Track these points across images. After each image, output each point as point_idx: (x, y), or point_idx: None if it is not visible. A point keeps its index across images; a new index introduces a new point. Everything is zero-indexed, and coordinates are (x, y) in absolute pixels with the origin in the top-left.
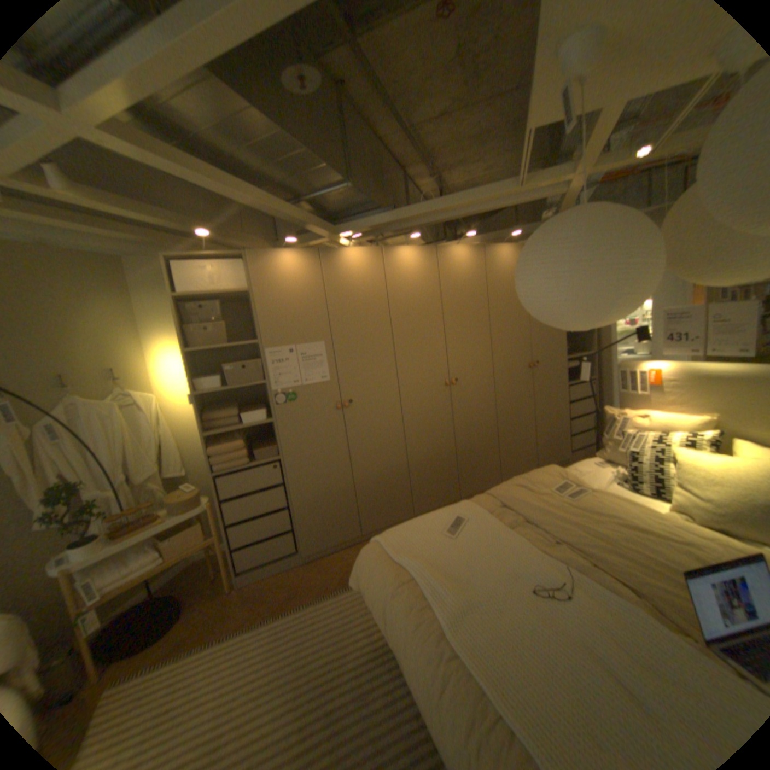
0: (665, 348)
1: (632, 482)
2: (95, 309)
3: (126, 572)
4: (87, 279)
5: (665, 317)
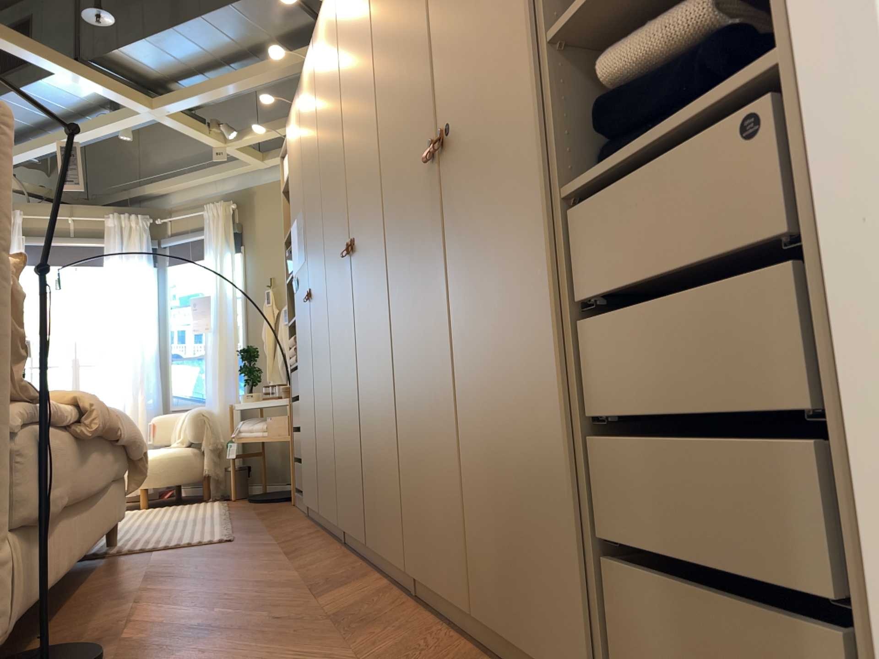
0: None
1: None
2: None
3: (257, 425)
4: None
5: None
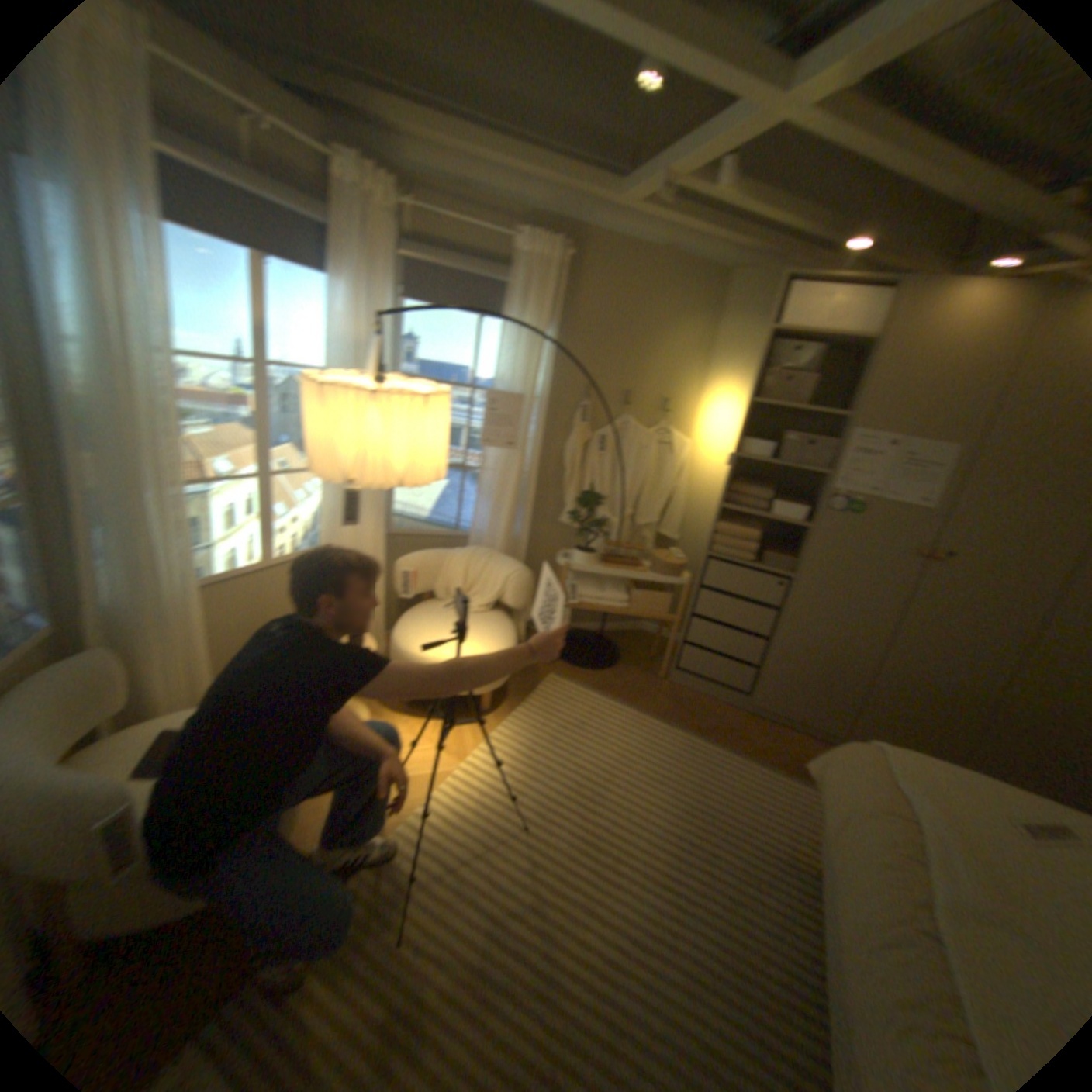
0: None
1: None
2: (685, 329)
3: (603, 596)
4: (693, 293)
5: None
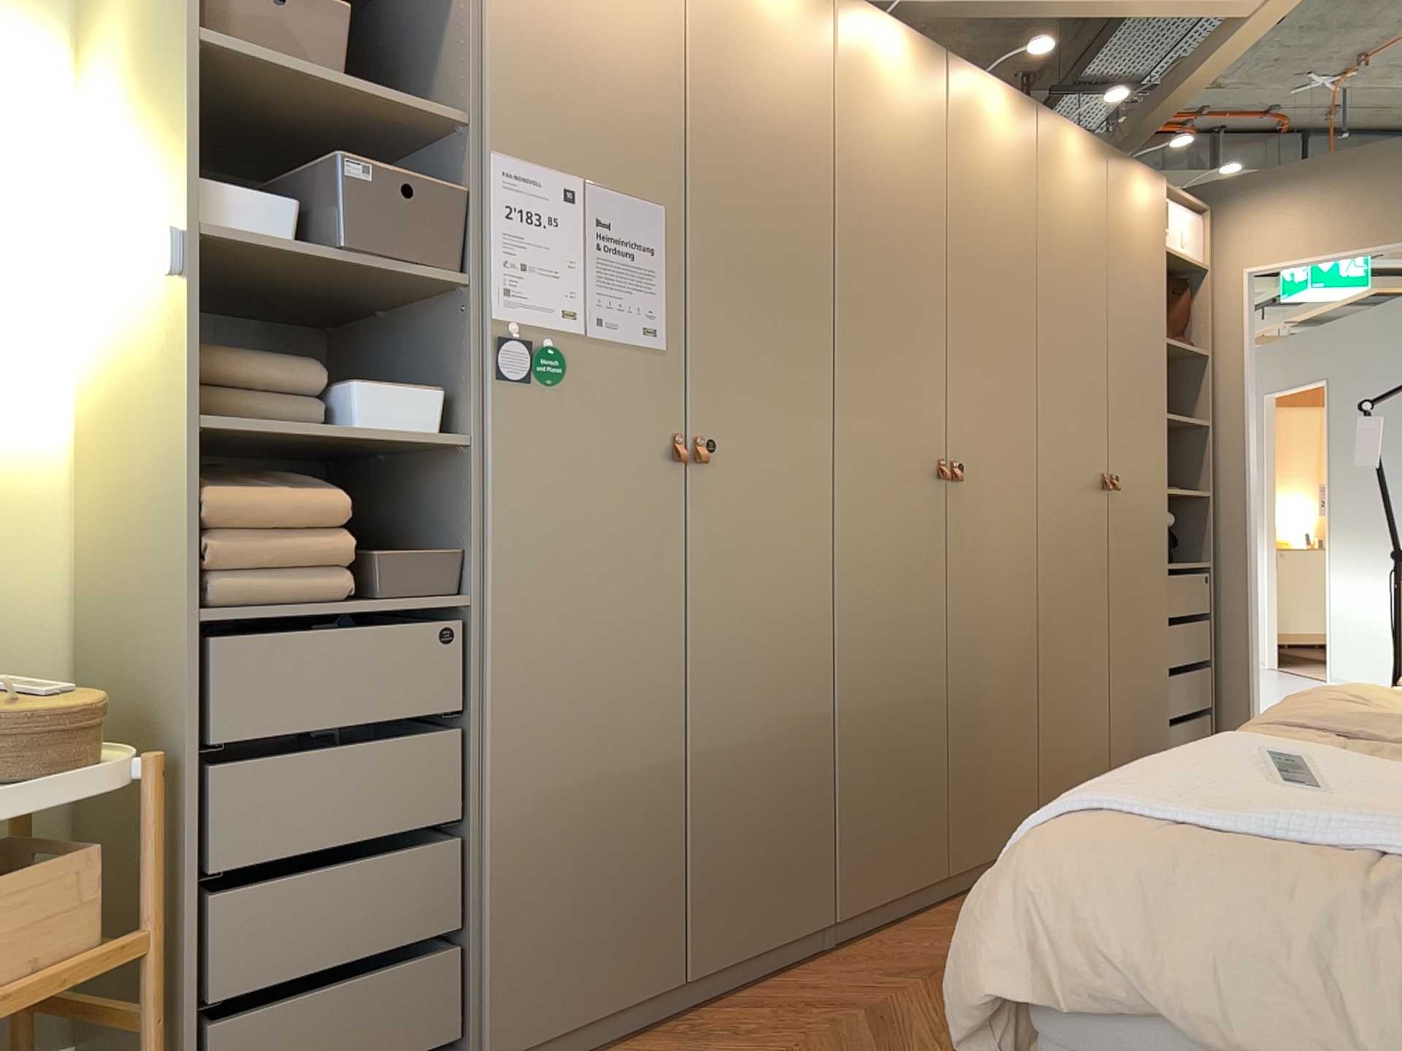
0: None
1: None
2: None
3: None
4: None
5: None
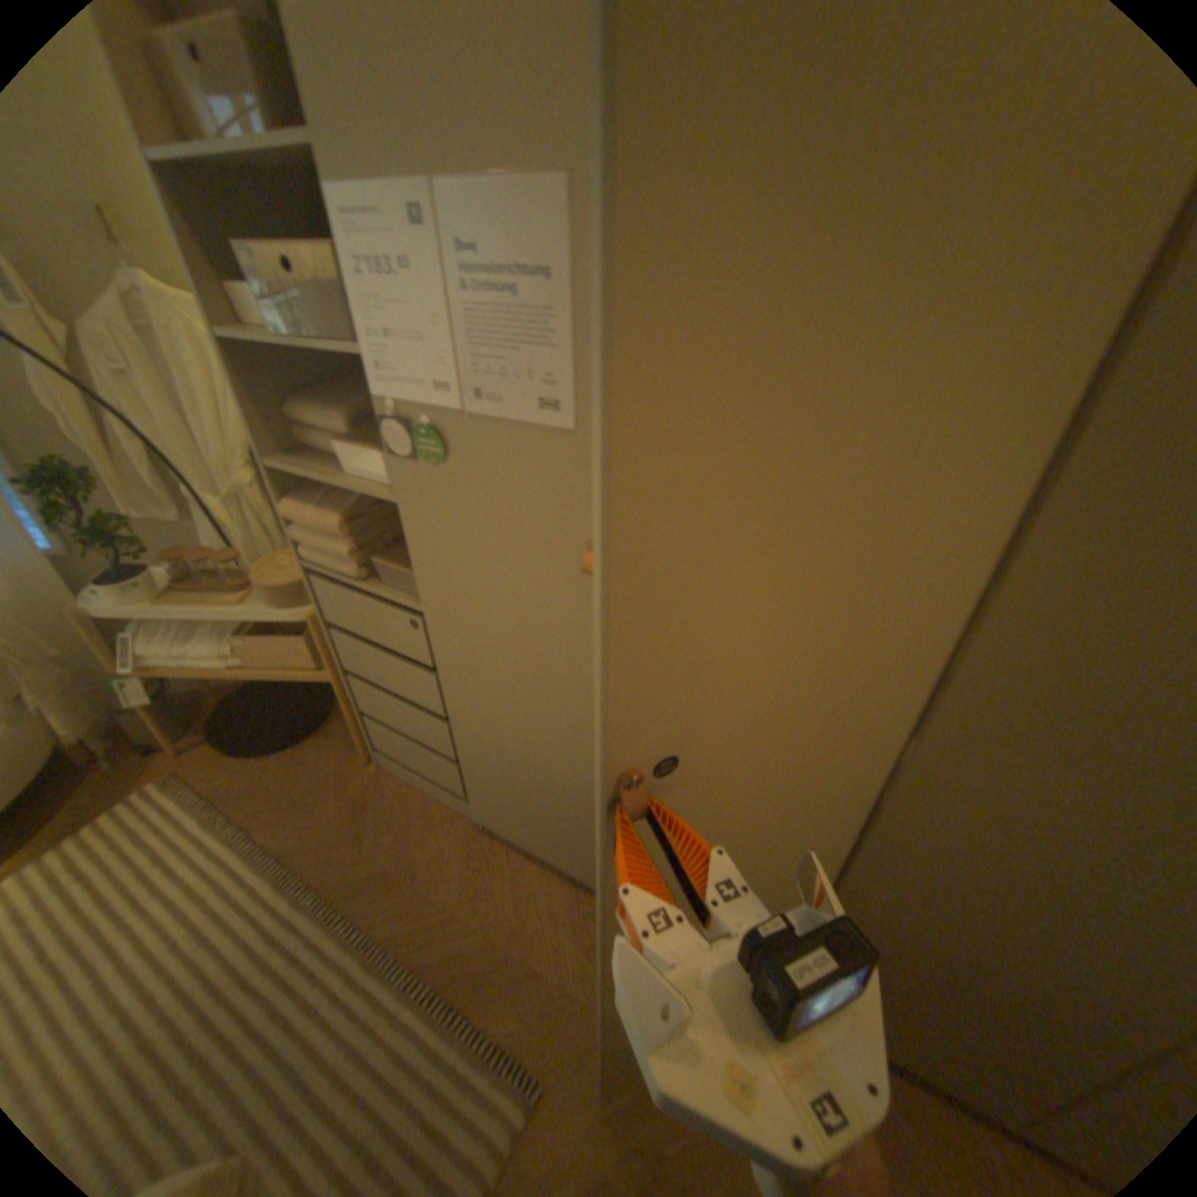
0: None
1: None
2: None
3: (181, 653)
4: None
5: None
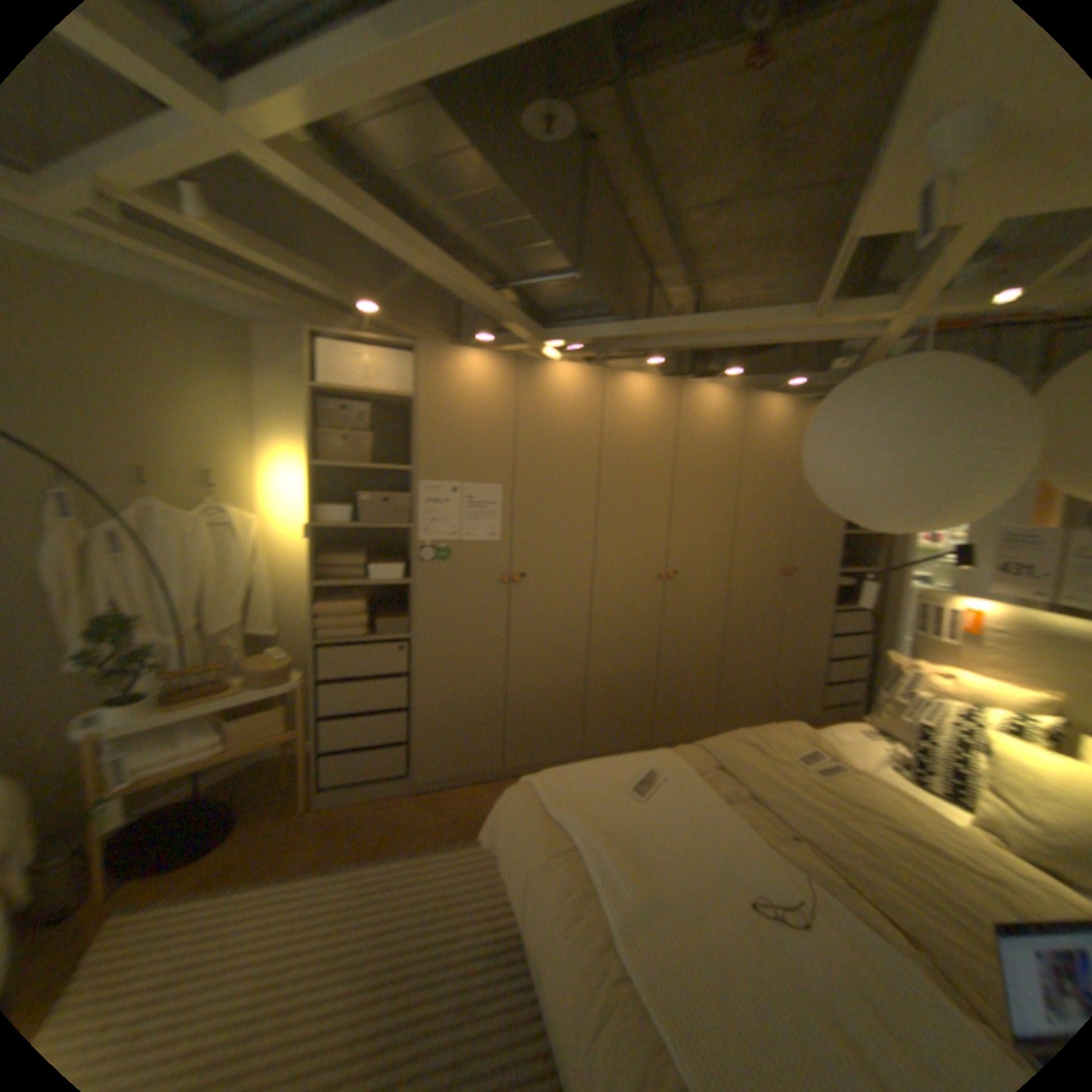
0: (992, 582)
1: (916, 770)
2: (200, 387)
3: (170, 756)
4: (198, 345)
5: (999, 537)
